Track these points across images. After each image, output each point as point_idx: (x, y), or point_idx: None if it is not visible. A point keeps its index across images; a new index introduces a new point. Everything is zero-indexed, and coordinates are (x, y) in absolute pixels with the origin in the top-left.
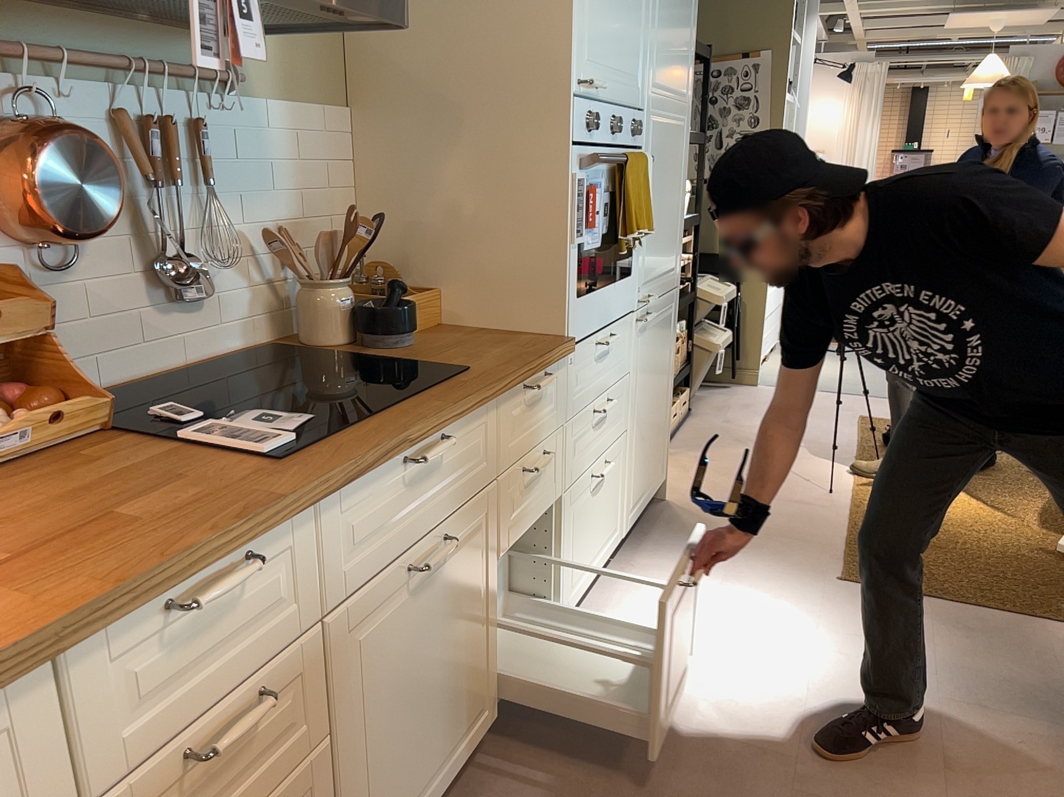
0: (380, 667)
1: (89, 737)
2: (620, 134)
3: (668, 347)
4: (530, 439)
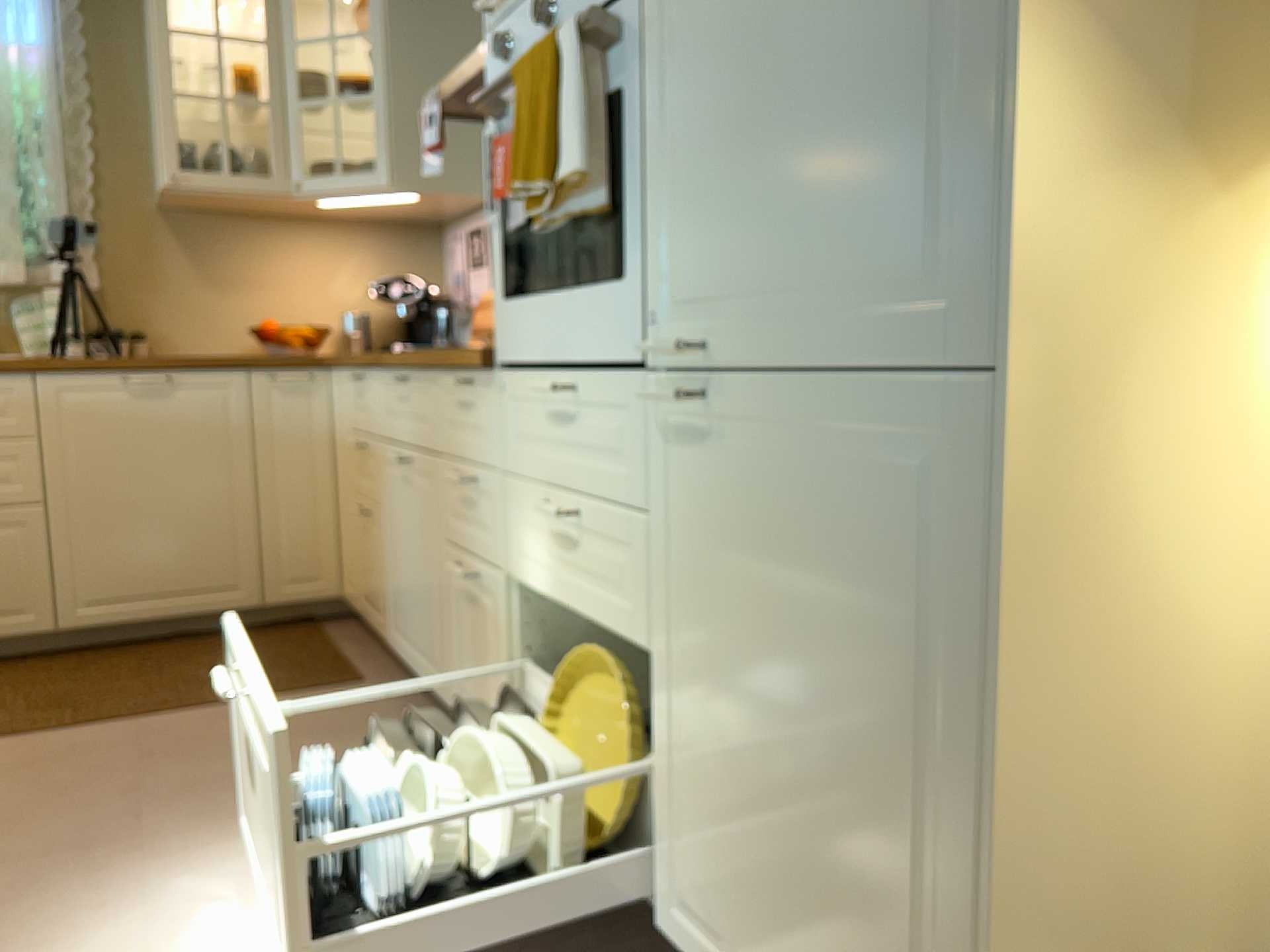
0: (393, 505)
1: (349, 405)
2: (570, 7)
3: (913, 618)
4: (465, 447)
